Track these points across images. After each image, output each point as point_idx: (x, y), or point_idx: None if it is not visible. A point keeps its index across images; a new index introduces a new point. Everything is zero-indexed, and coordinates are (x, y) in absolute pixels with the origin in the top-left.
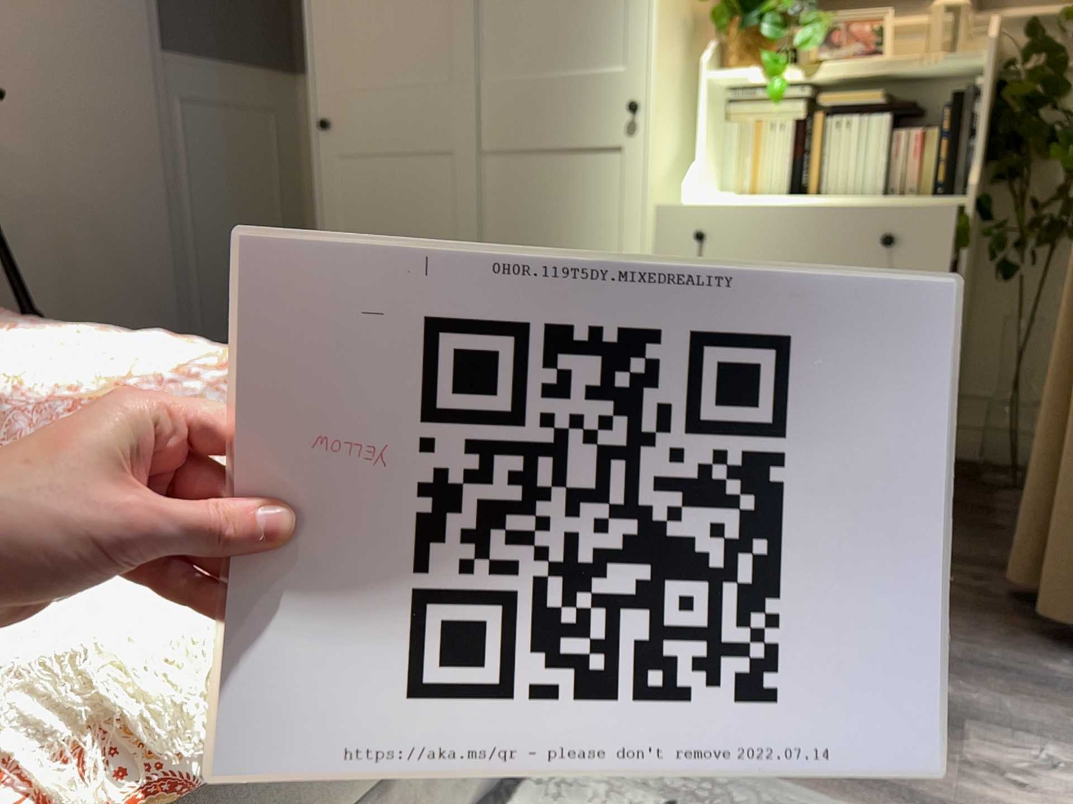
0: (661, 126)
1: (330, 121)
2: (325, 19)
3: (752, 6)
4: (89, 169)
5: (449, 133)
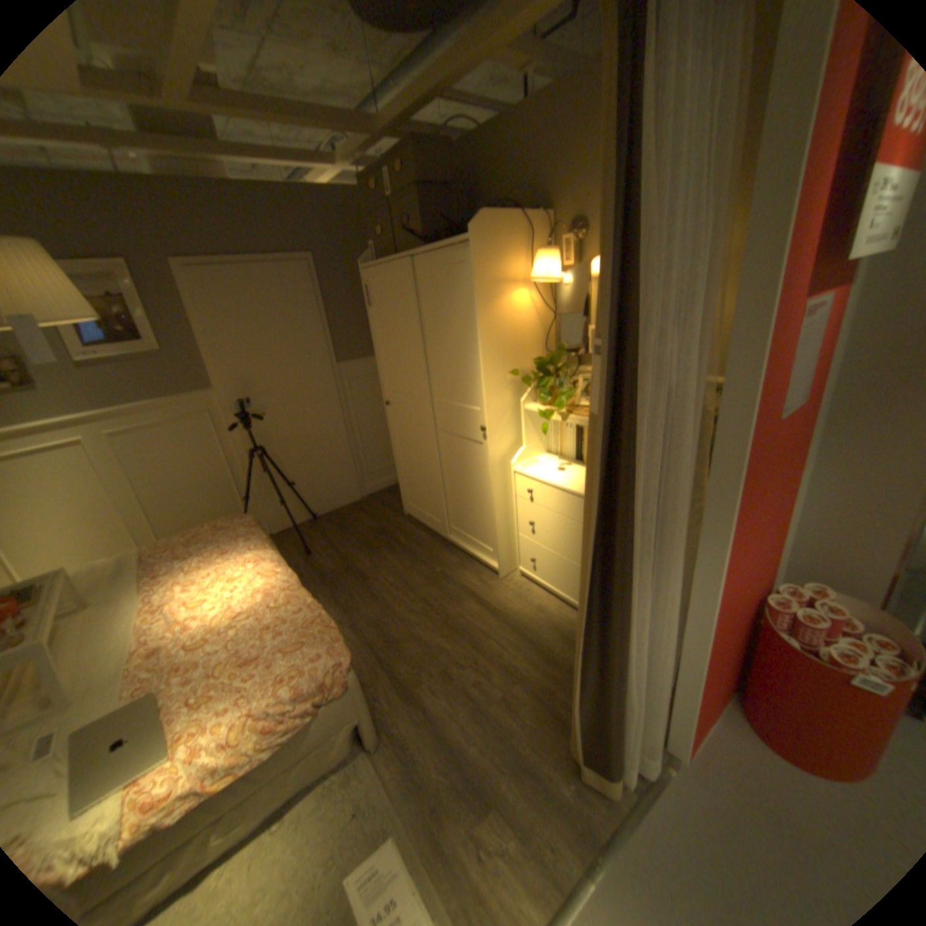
0: (497, 438)
1: (389, 403)
2: (382, 361)
3: (545, 374)
4: (309, 422)
5: (424, 420)
